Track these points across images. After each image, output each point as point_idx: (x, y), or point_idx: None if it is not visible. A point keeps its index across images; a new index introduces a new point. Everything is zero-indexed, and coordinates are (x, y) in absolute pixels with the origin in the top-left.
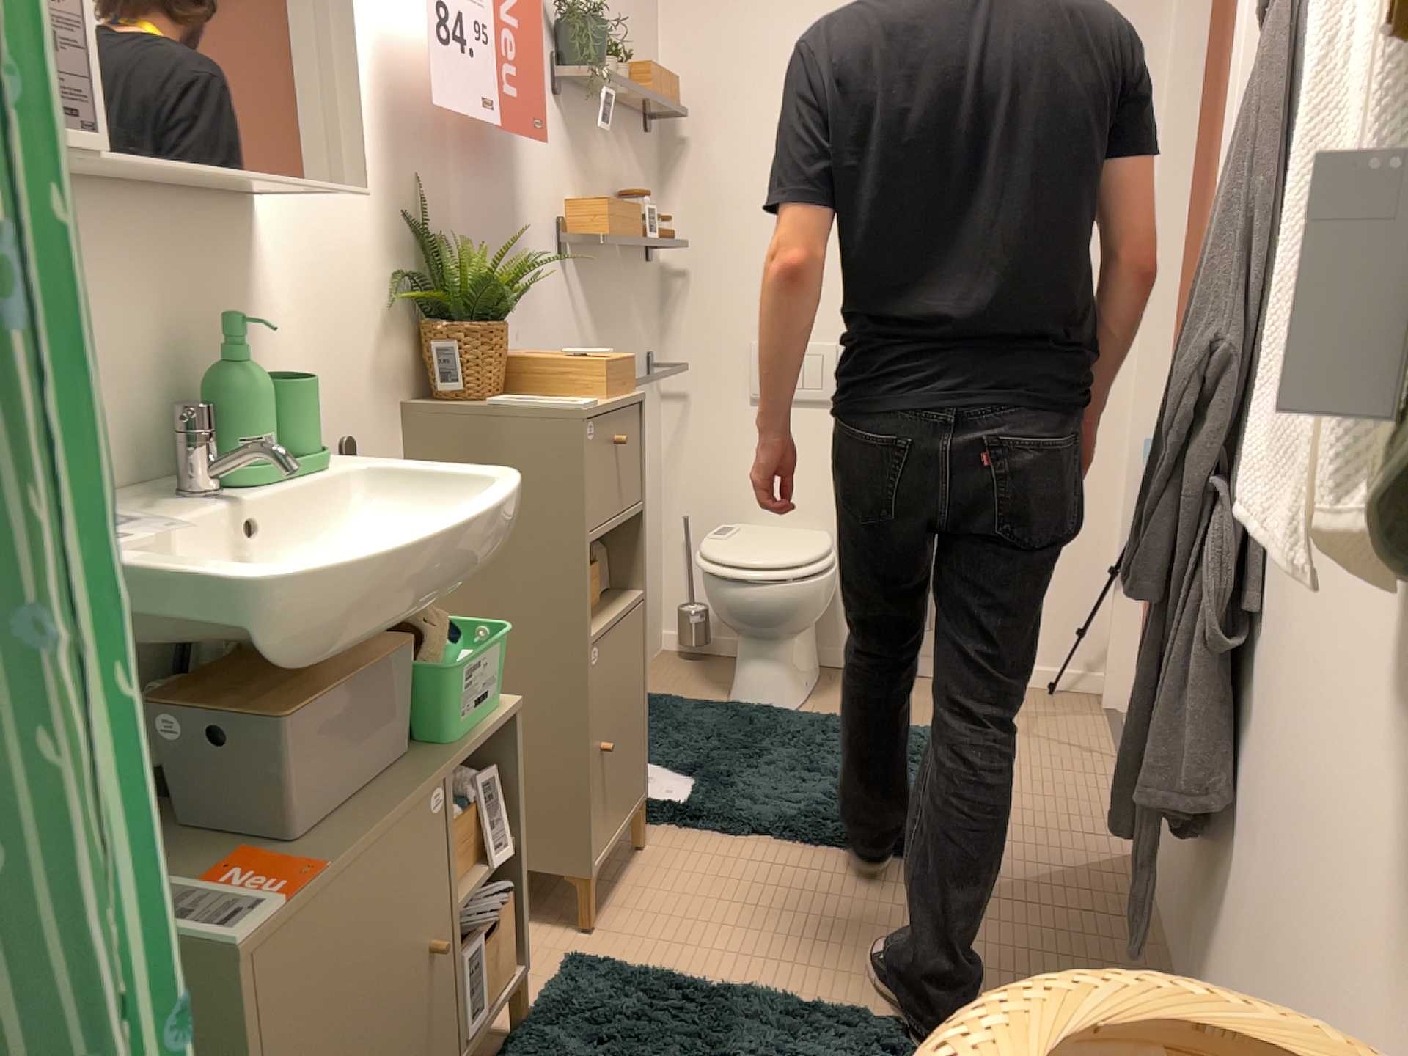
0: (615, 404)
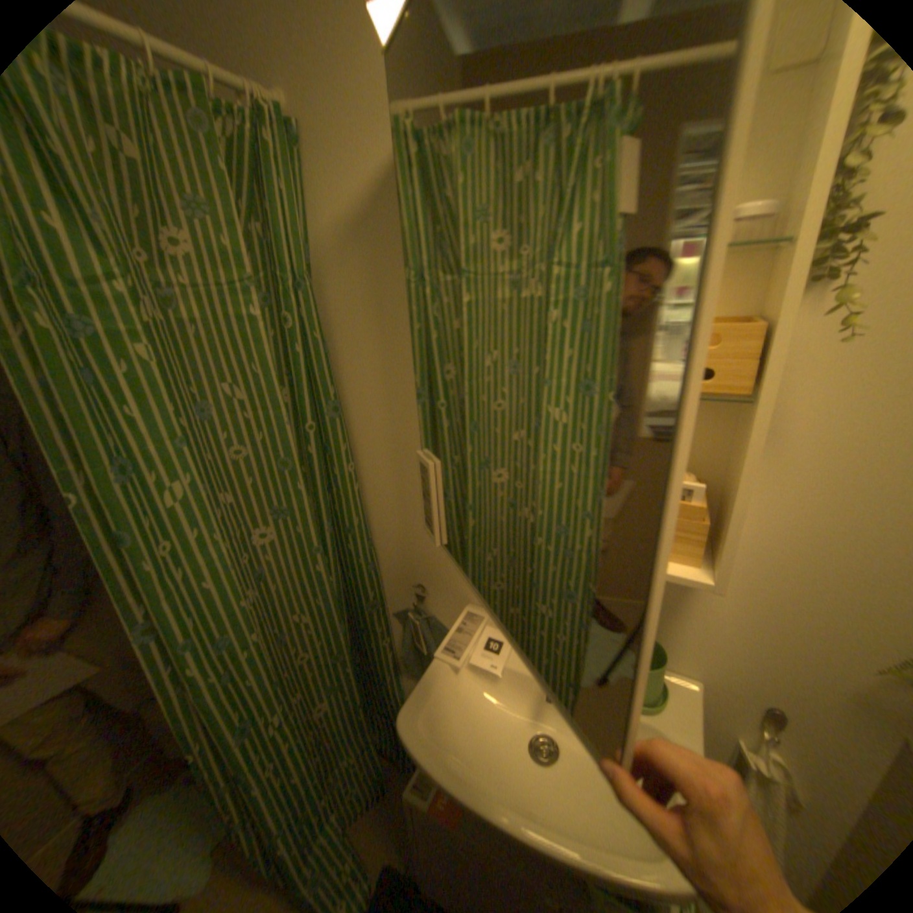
0: None
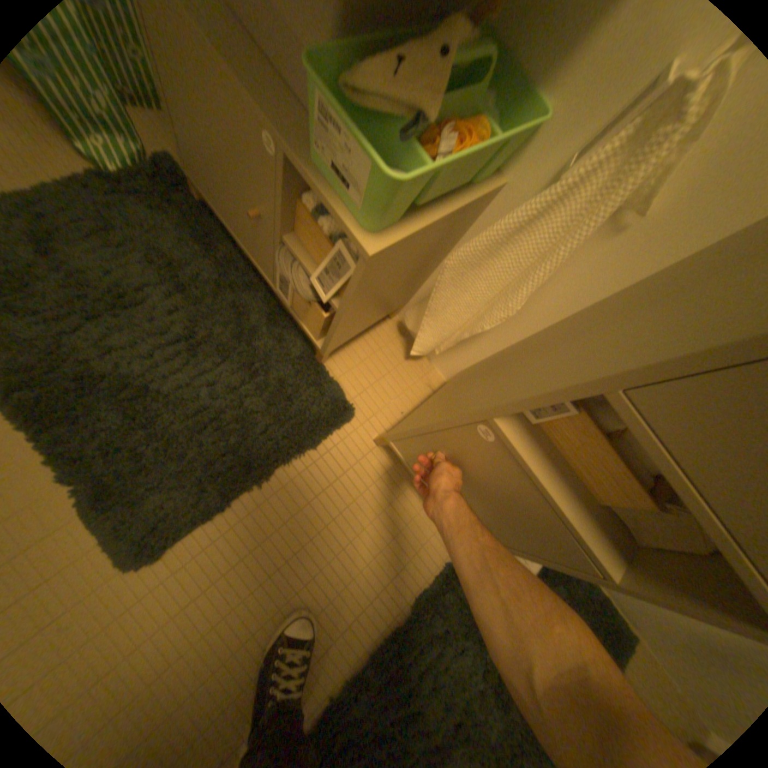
0: None
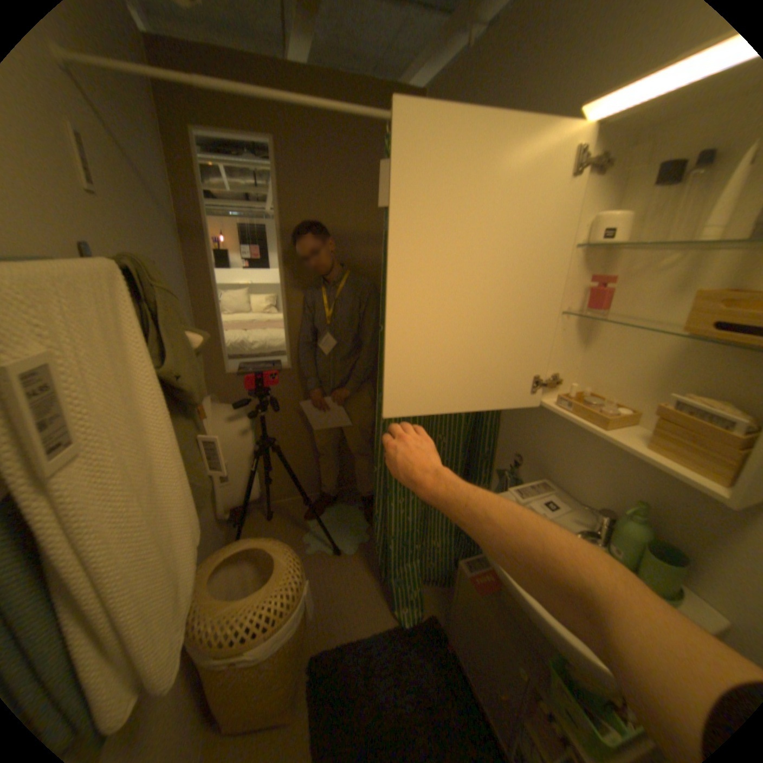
0: None
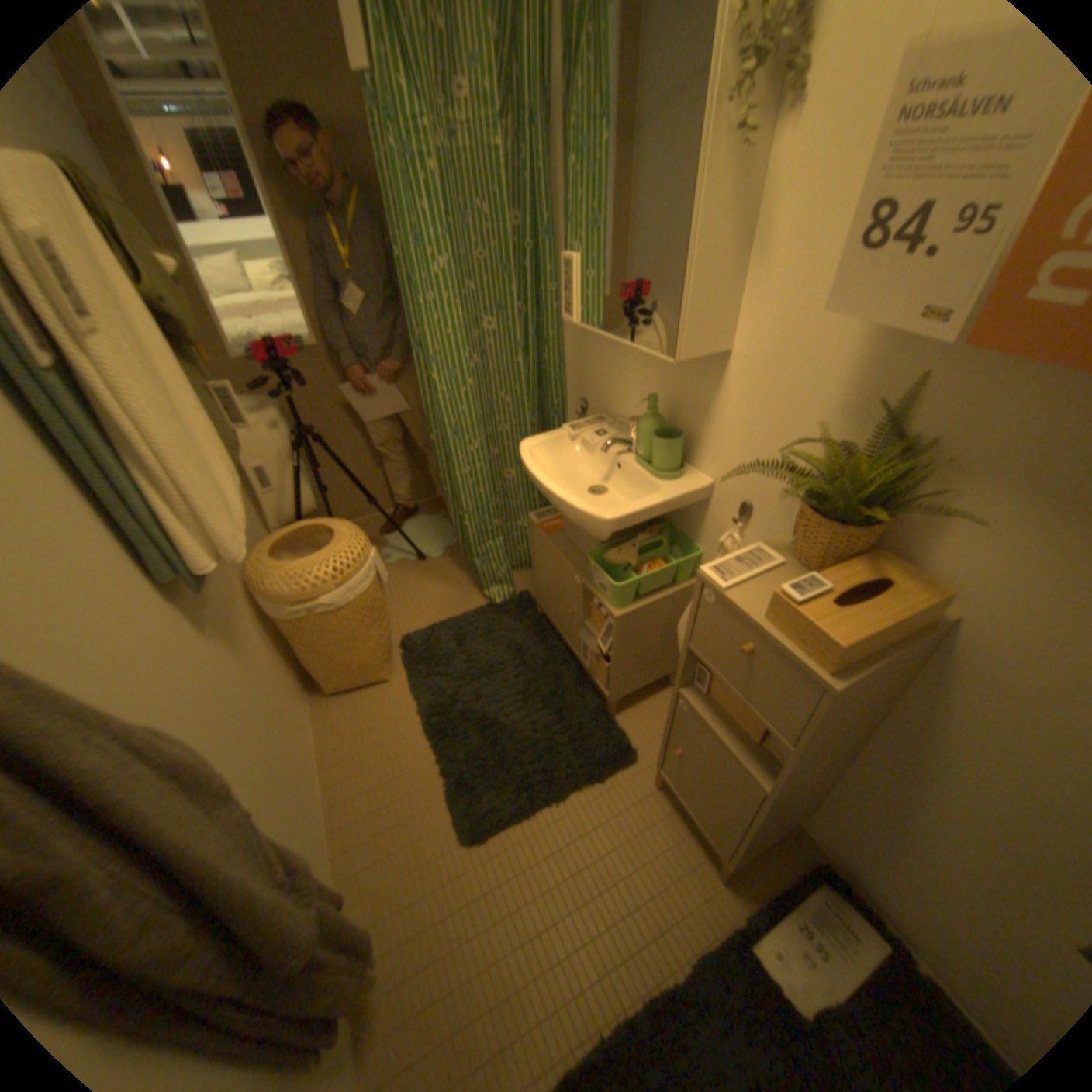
0: (758, 617)
